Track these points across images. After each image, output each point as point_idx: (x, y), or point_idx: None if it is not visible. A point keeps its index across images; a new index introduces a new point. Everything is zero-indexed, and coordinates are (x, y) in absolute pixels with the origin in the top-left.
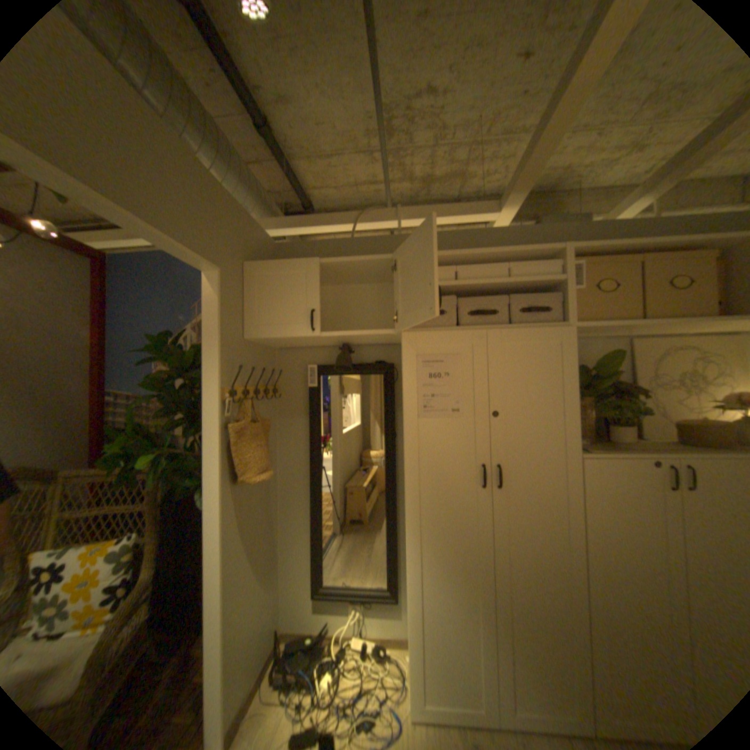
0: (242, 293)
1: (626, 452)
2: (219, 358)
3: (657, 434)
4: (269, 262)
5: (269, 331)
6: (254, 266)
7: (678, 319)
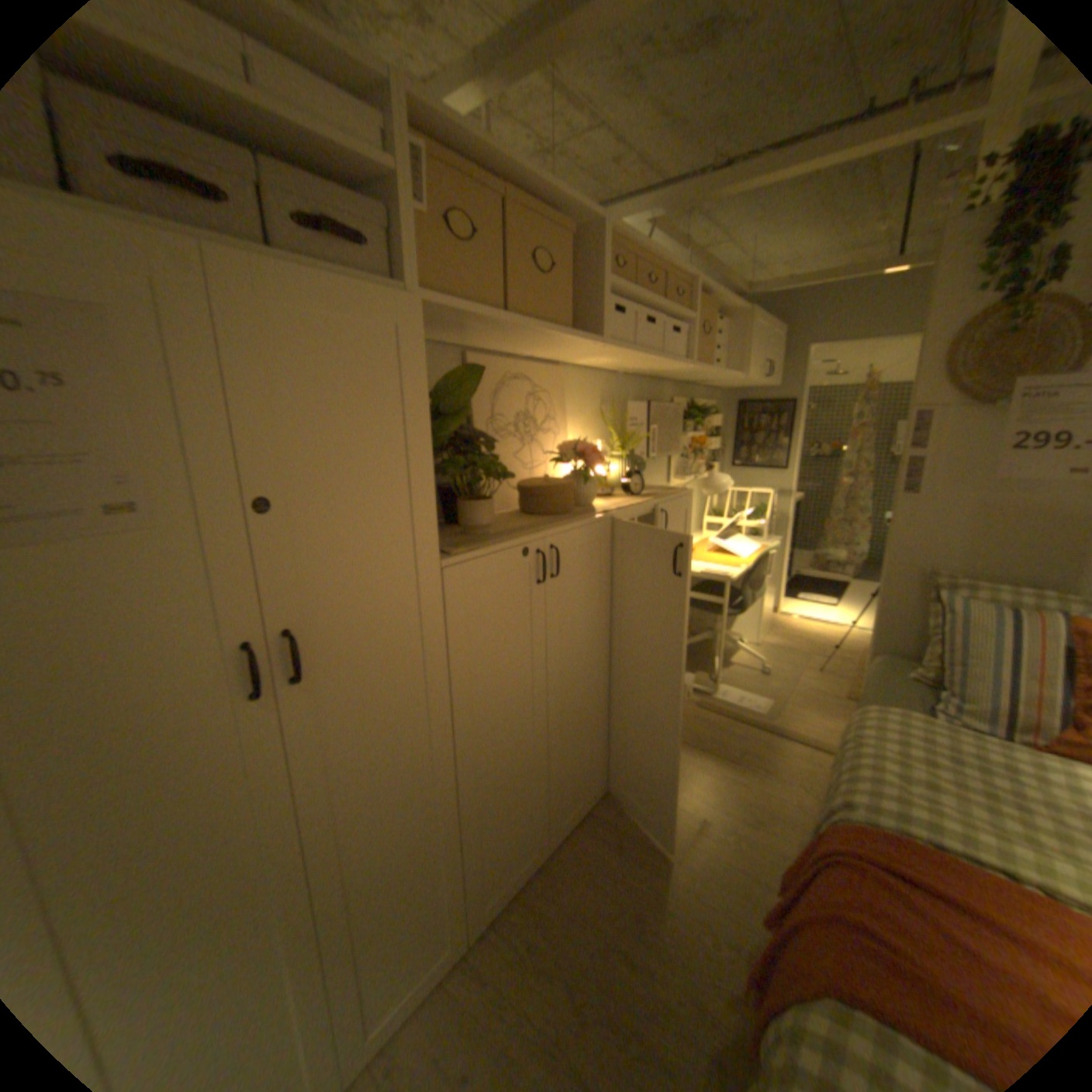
0: None
1: (491, 539)
2: None
3: (497, 502)
4: None
5: None
6: None
7: (545, 322)
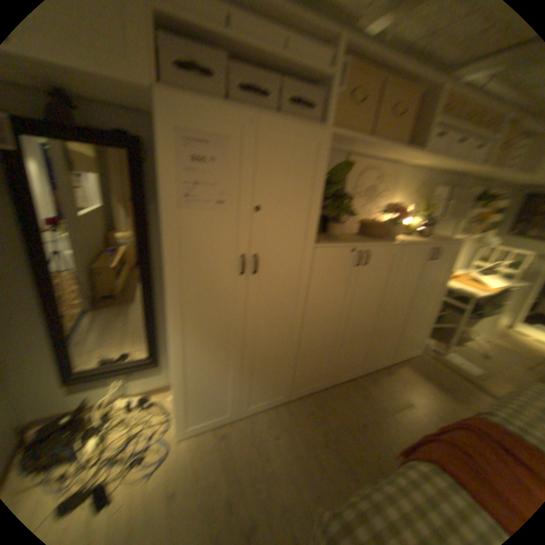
0: None
1: (339, 241)
2: None
3: (348, 227)
4: None
5: None
6: None
7: (392, 141)
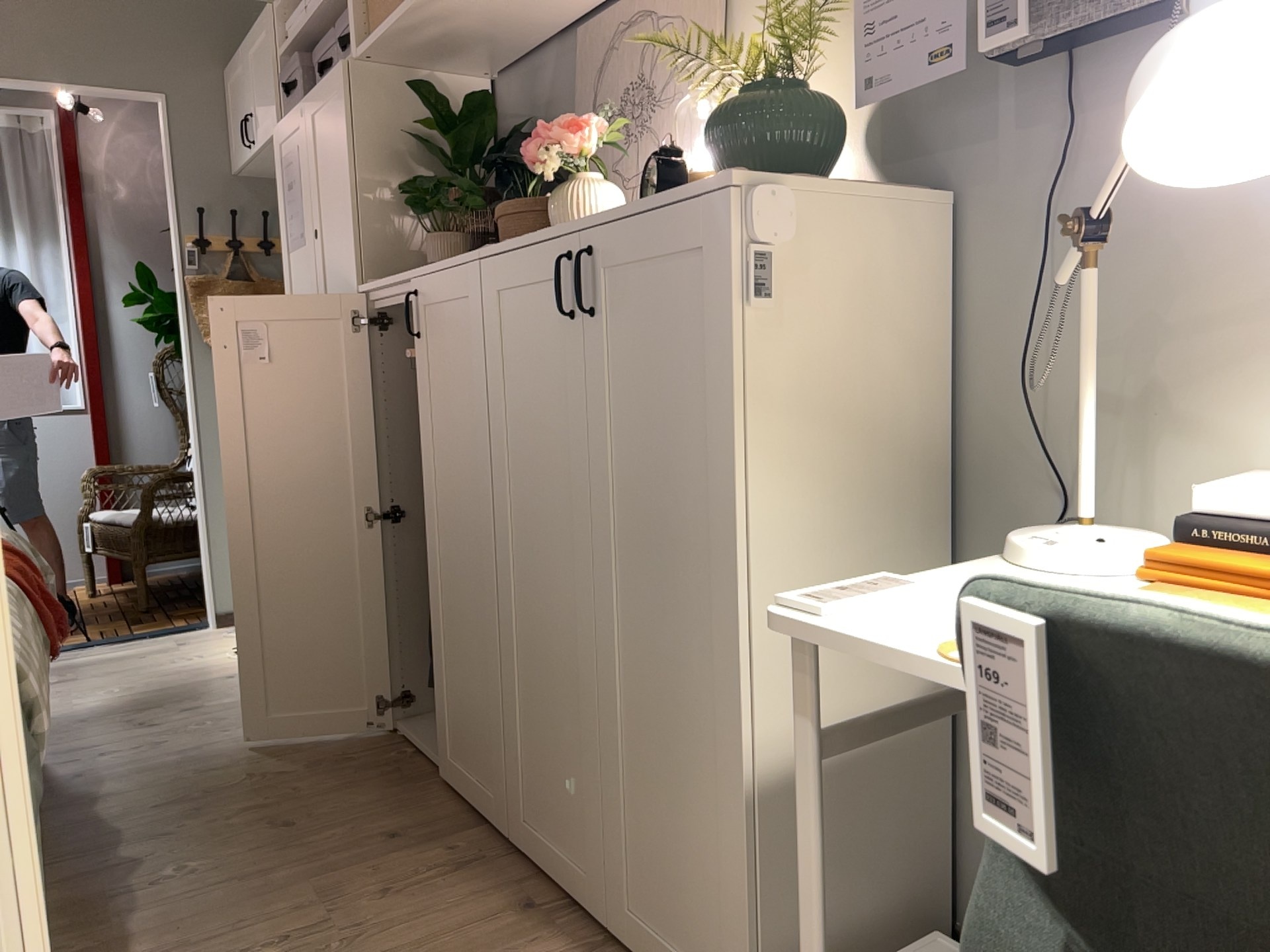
0: (223, 113)
1: (398, 277)
2: (172, 200)
3: None
4: (229, 62)
5: (237, 158)
6: (225, 72)
7: None
